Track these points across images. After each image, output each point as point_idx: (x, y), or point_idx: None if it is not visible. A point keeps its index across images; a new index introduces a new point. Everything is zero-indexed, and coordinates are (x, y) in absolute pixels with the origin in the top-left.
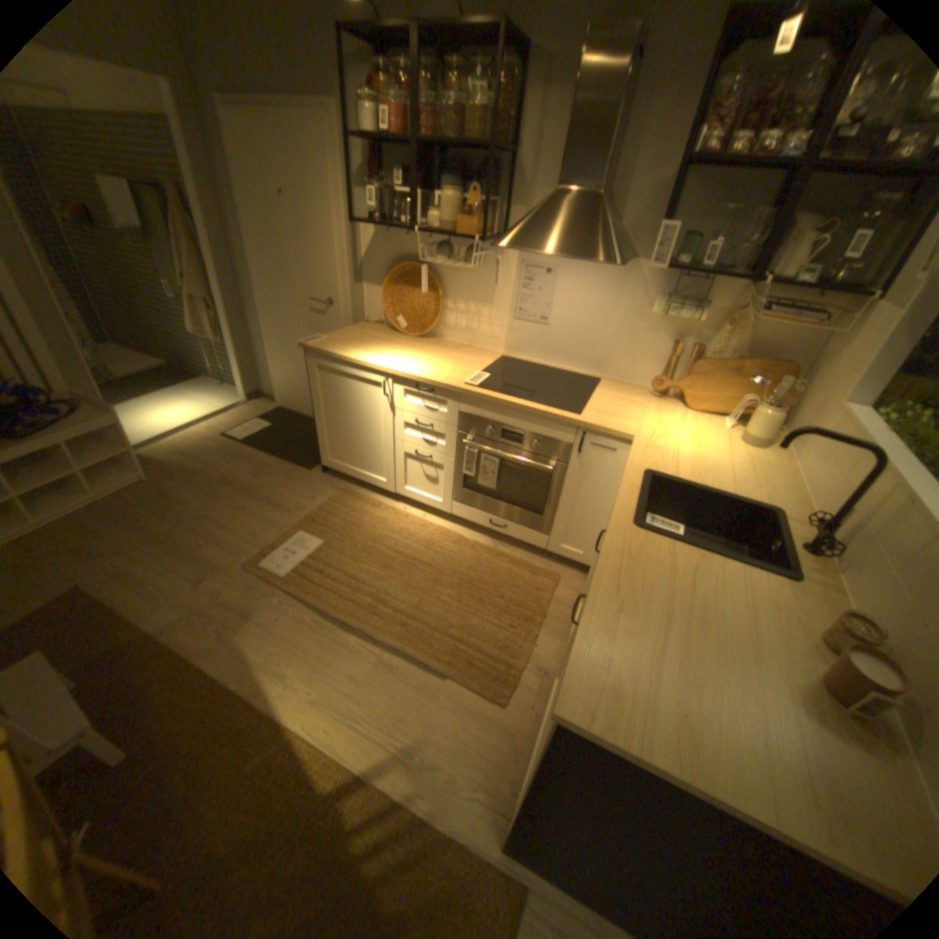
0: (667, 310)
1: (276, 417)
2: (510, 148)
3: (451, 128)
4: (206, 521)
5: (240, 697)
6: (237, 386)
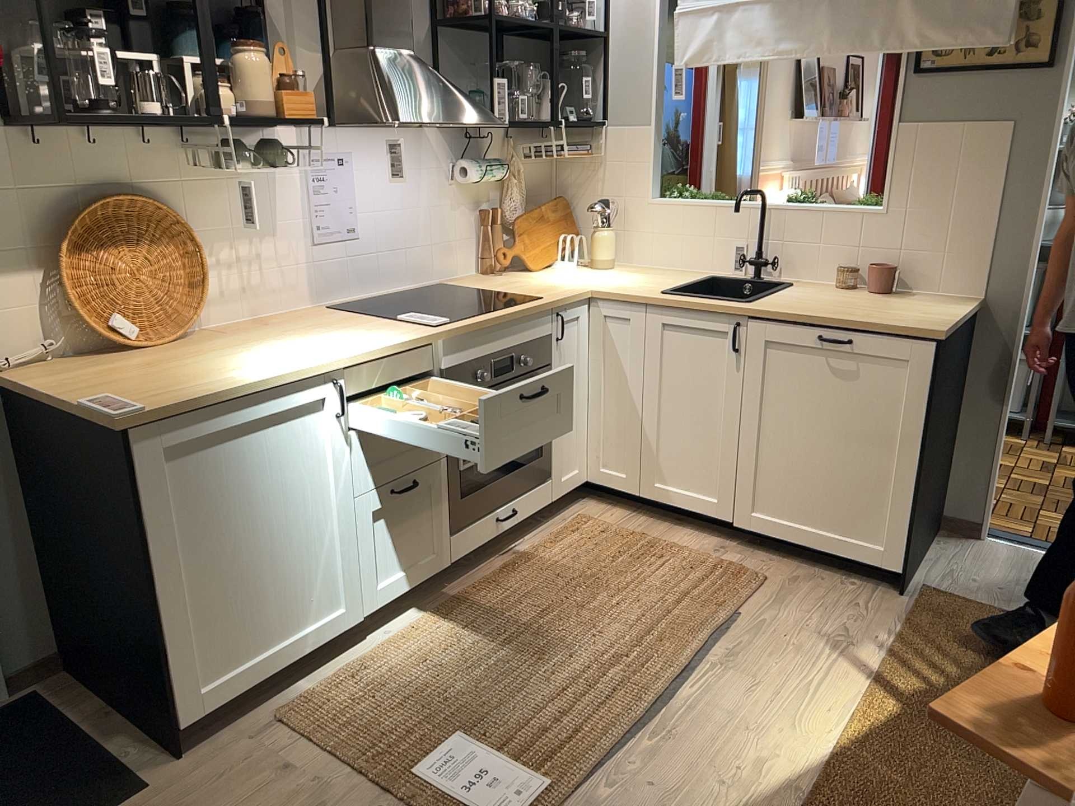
0: (484, 174)
1: None
2: None
3: None
4: None
5: None
6: None
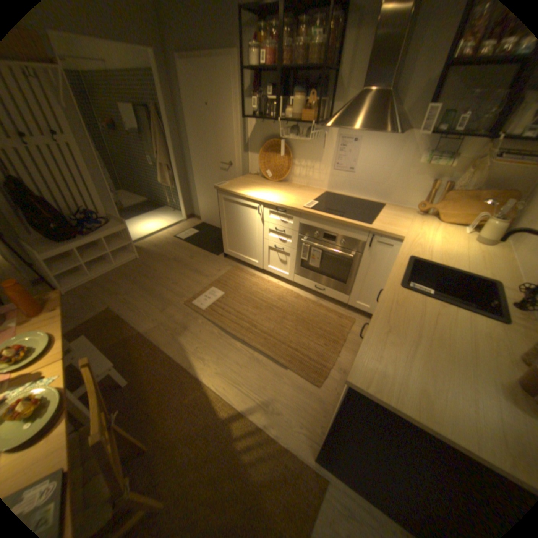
0: (430, 160)
1: (200, 227)
2: (335, 67)
3: (300, 58)
4: (166, 279)
5: (182, 367)
6: (181, 211)
